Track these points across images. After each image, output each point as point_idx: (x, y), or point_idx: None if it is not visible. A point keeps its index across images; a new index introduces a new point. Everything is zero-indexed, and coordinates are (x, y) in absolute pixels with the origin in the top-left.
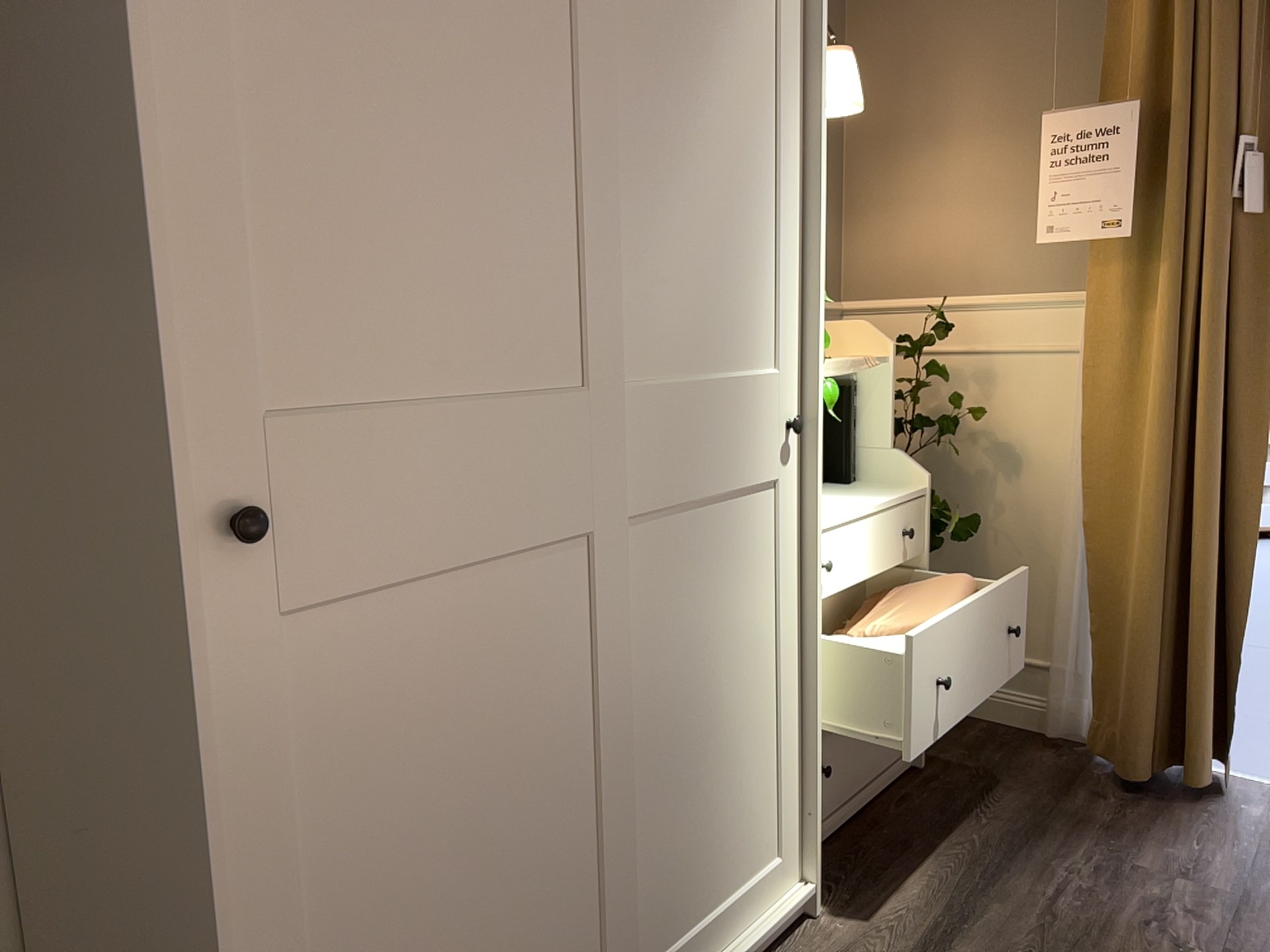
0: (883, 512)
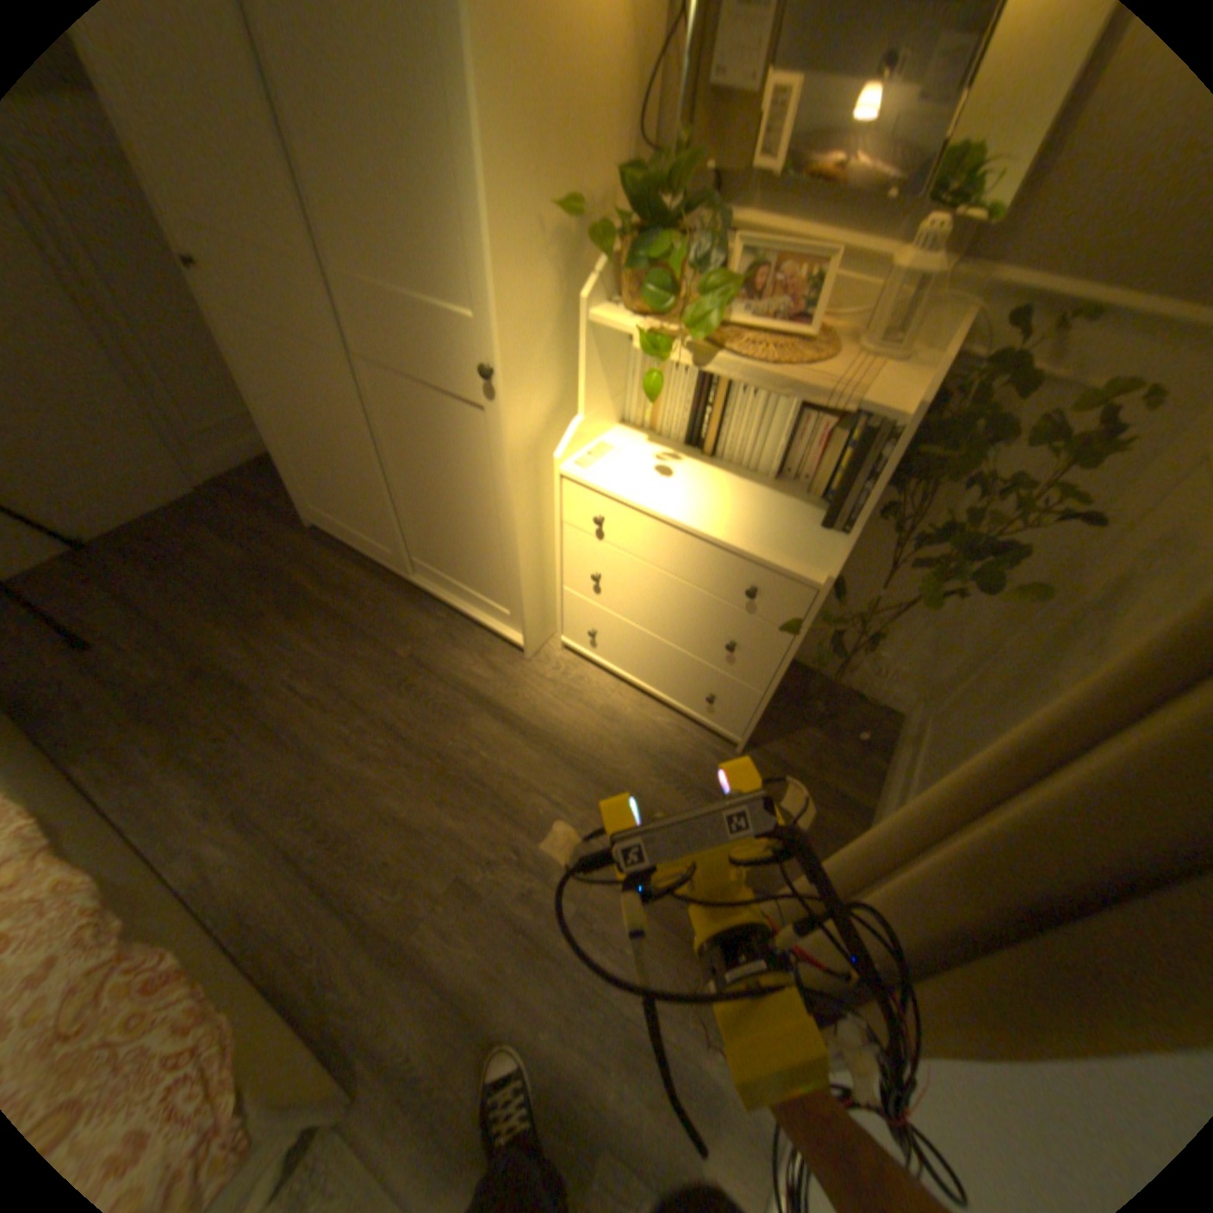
0: (707, 540)
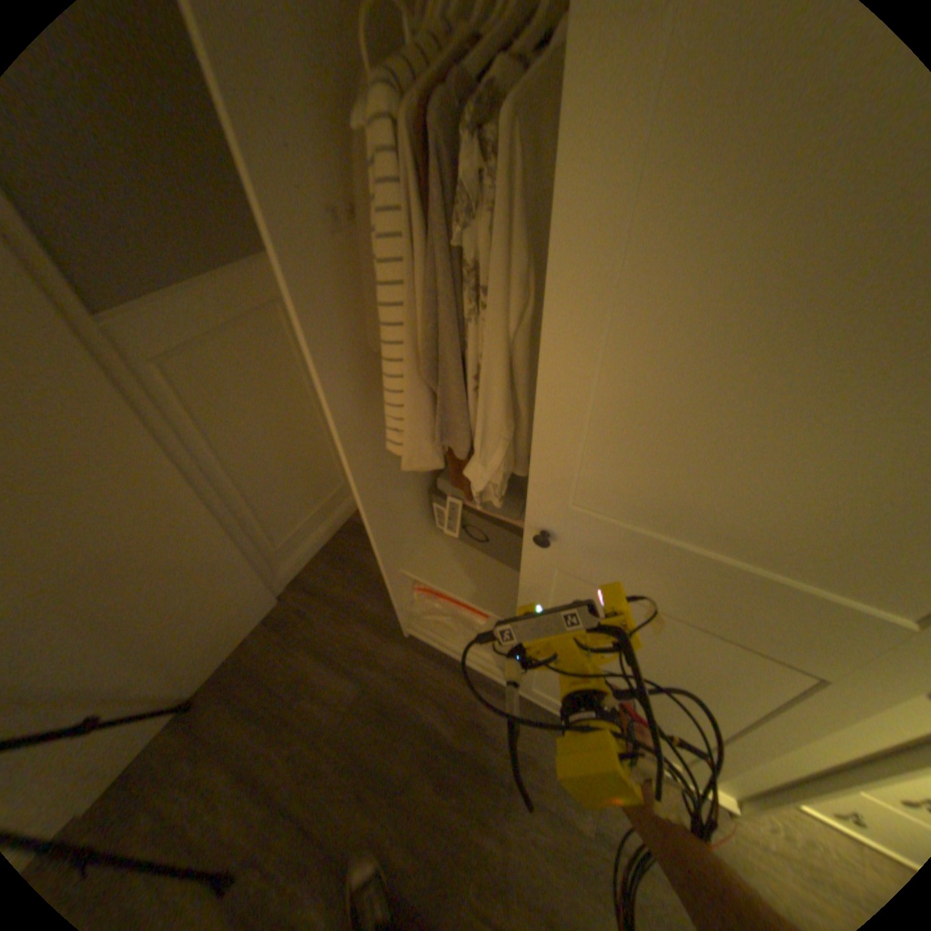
0: None
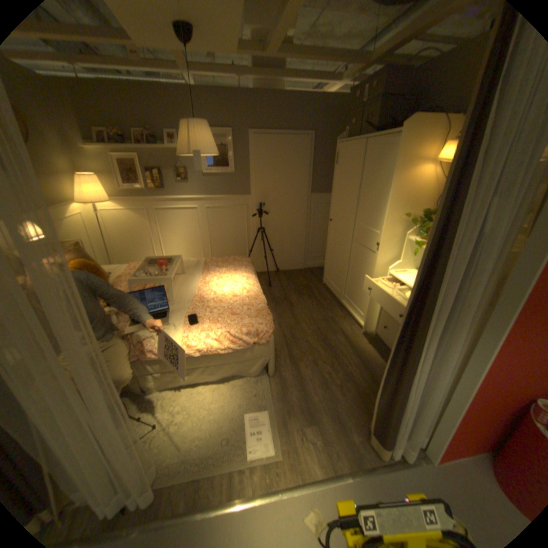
0: None
